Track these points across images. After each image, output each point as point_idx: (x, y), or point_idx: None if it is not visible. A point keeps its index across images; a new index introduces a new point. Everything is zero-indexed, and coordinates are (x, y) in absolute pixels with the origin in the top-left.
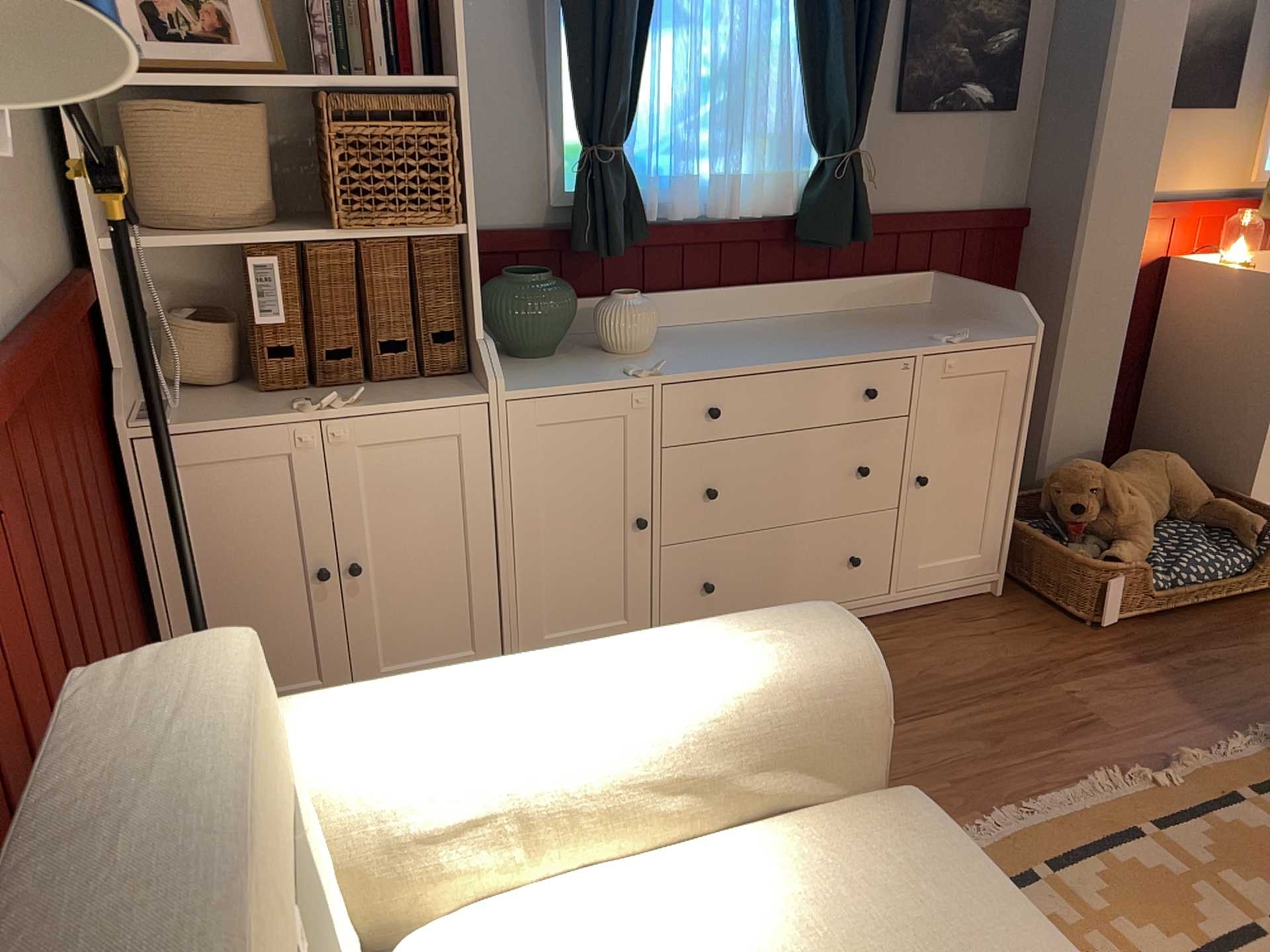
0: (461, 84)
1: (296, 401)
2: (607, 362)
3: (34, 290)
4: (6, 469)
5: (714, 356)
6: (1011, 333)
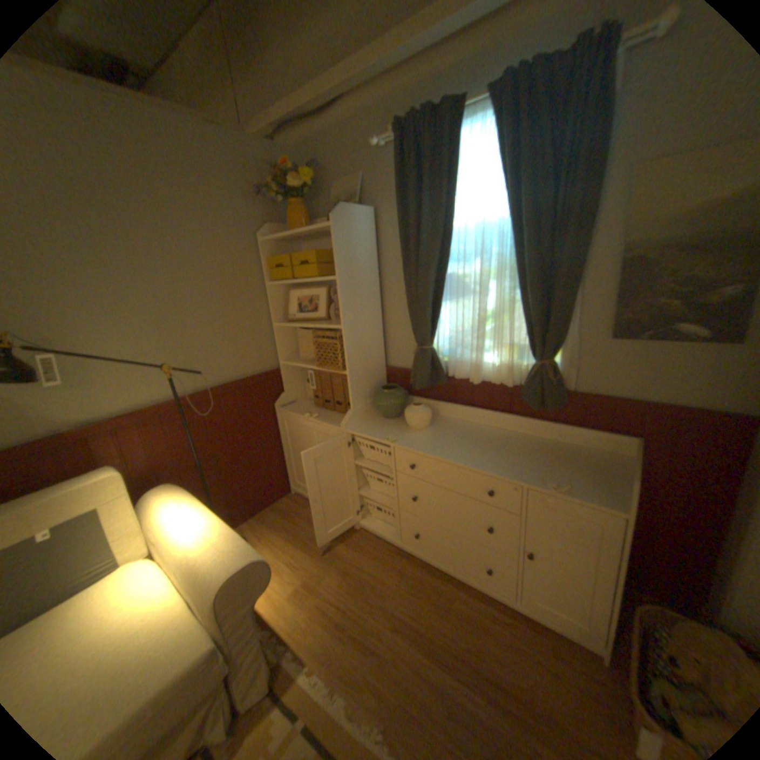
0: (349, 326)
1: (313, 411)
2: (398, 429)
3: (239, 375)
4: (183, 418)
5: (433, 443)
6: (619, 504)
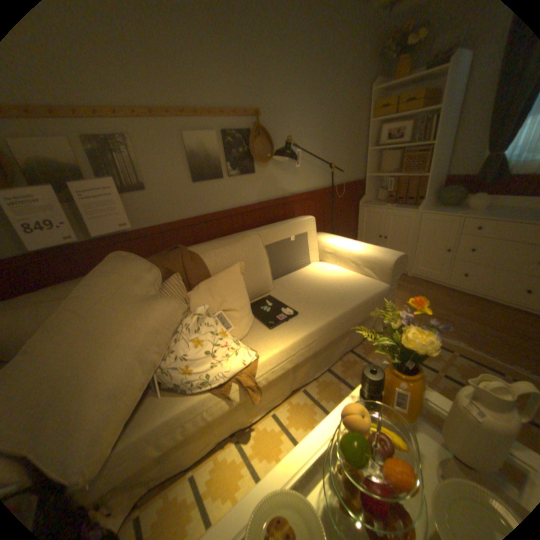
0: (439, 142)
1: (388, 205)
2: (462, 210)
3: (347, 181)
4: (323, 201)
5: (496, 215)
6: None
